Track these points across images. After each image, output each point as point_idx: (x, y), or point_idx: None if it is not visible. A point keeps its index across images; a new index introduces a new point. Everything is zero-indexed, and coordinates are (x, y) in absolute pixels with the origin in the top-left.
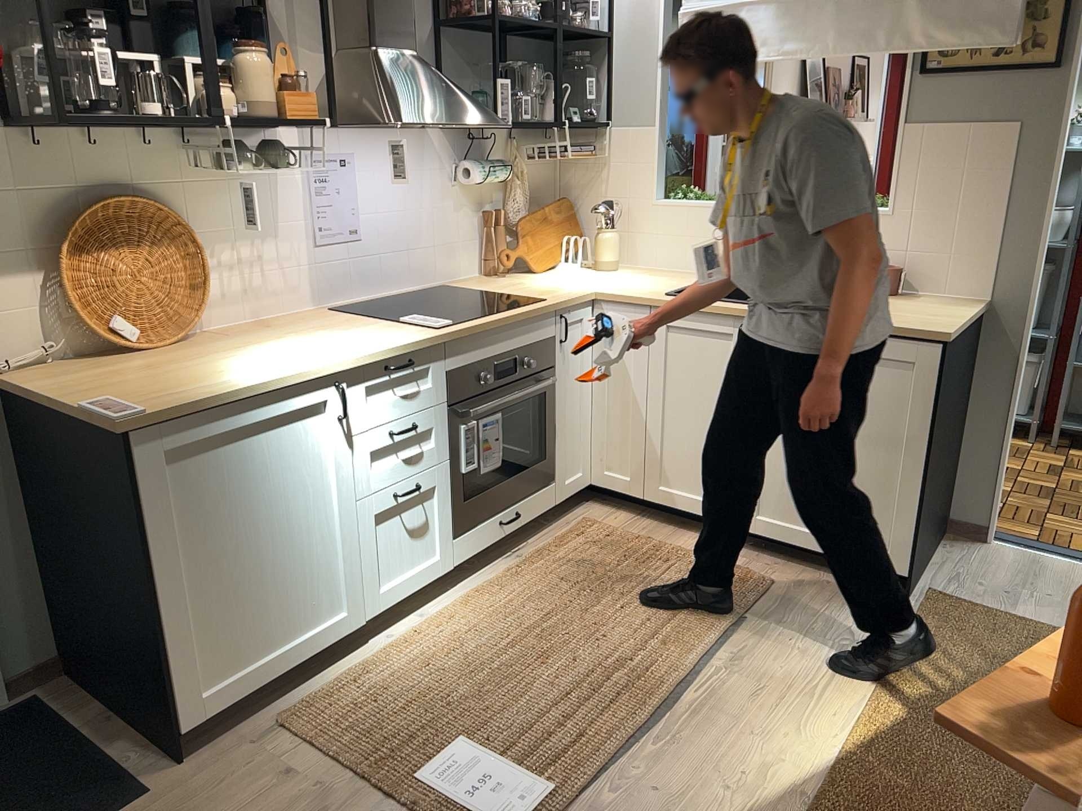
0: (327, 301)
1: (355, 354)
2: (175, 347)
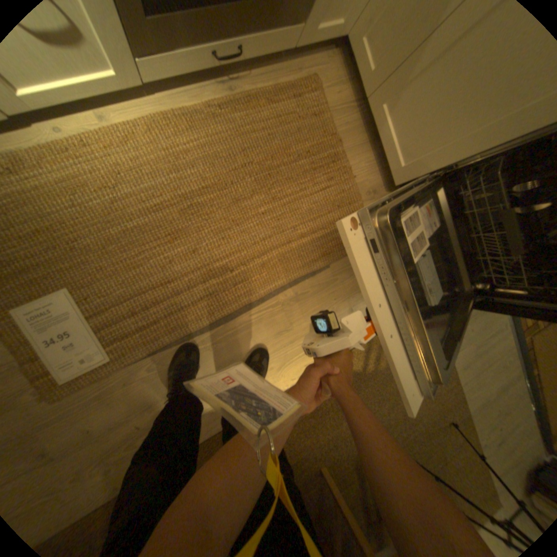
0: None
1: None
2: None
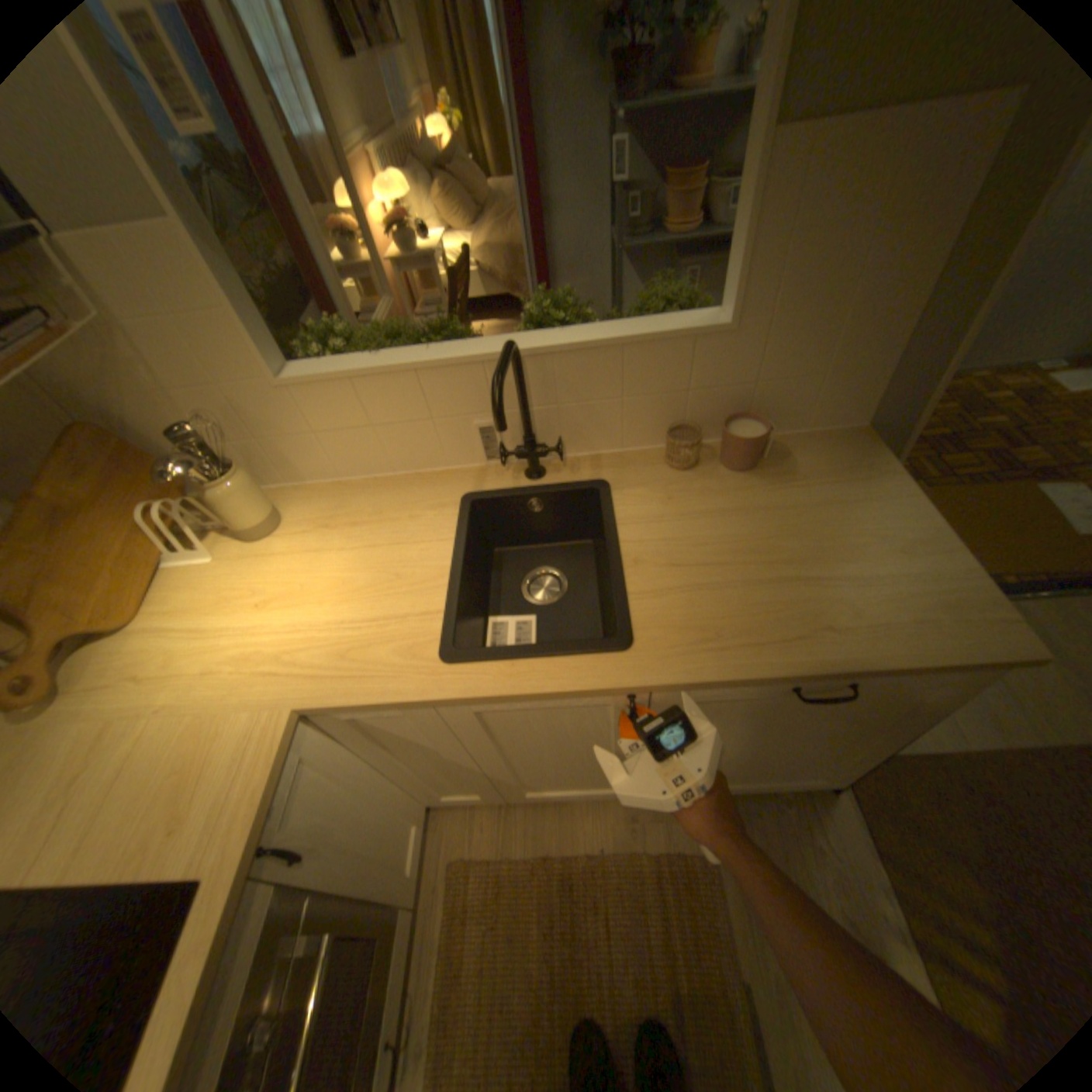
0: None
1: None
2: None
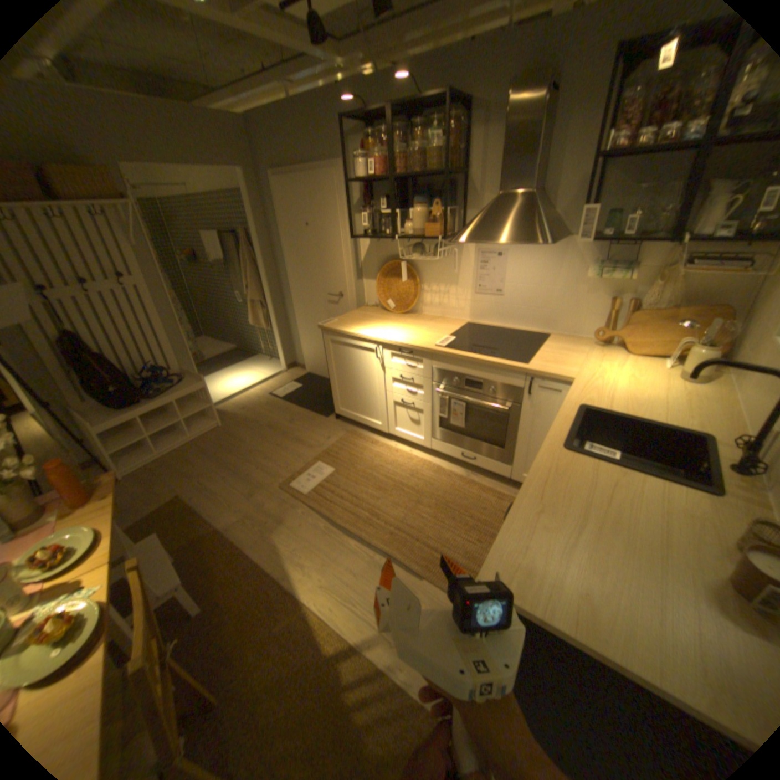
0: (477, 319)
1: (388, 339)
2: (397, 315)
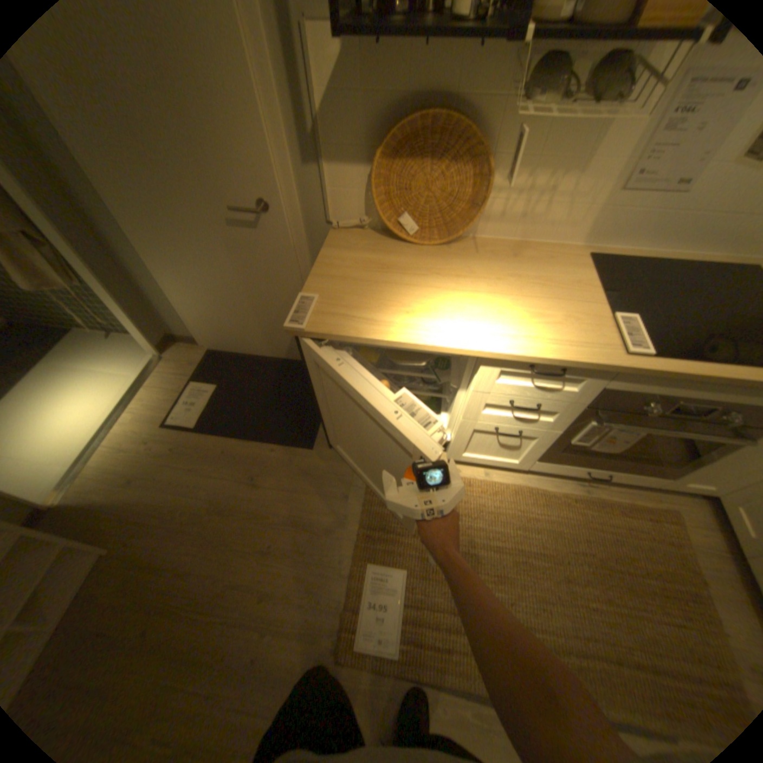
0: (602, 241)
1: (506, 347)
2: (433, 248)
